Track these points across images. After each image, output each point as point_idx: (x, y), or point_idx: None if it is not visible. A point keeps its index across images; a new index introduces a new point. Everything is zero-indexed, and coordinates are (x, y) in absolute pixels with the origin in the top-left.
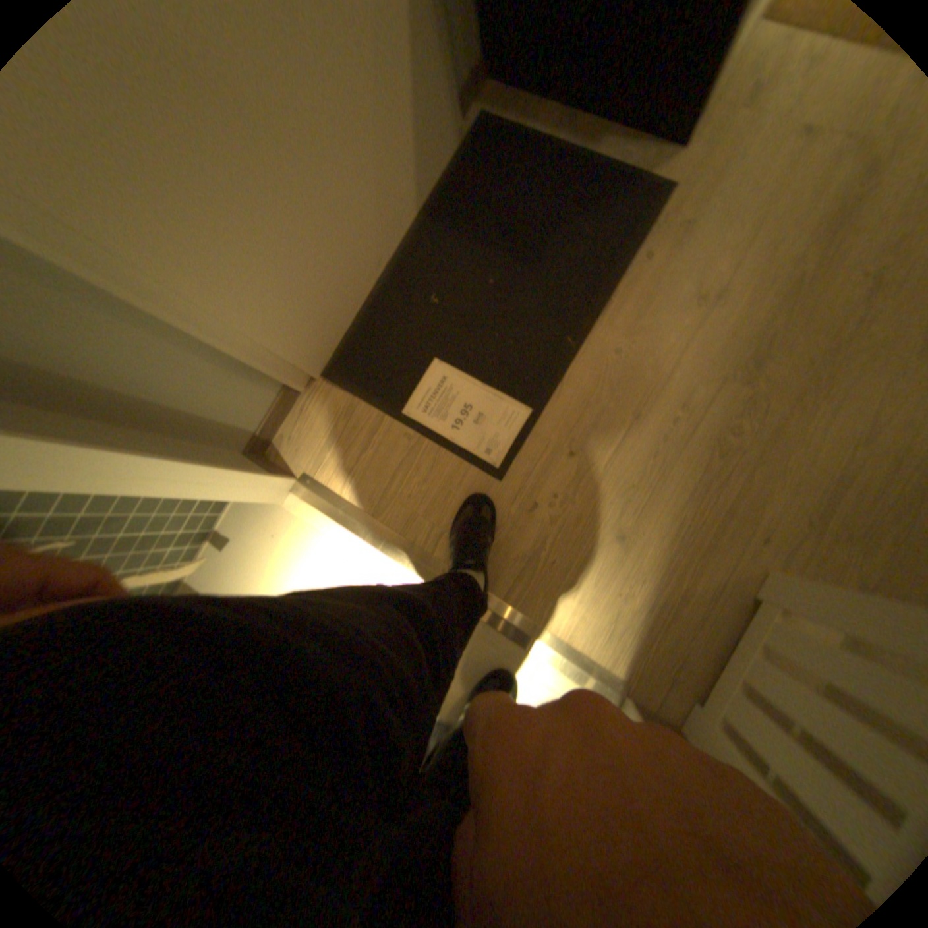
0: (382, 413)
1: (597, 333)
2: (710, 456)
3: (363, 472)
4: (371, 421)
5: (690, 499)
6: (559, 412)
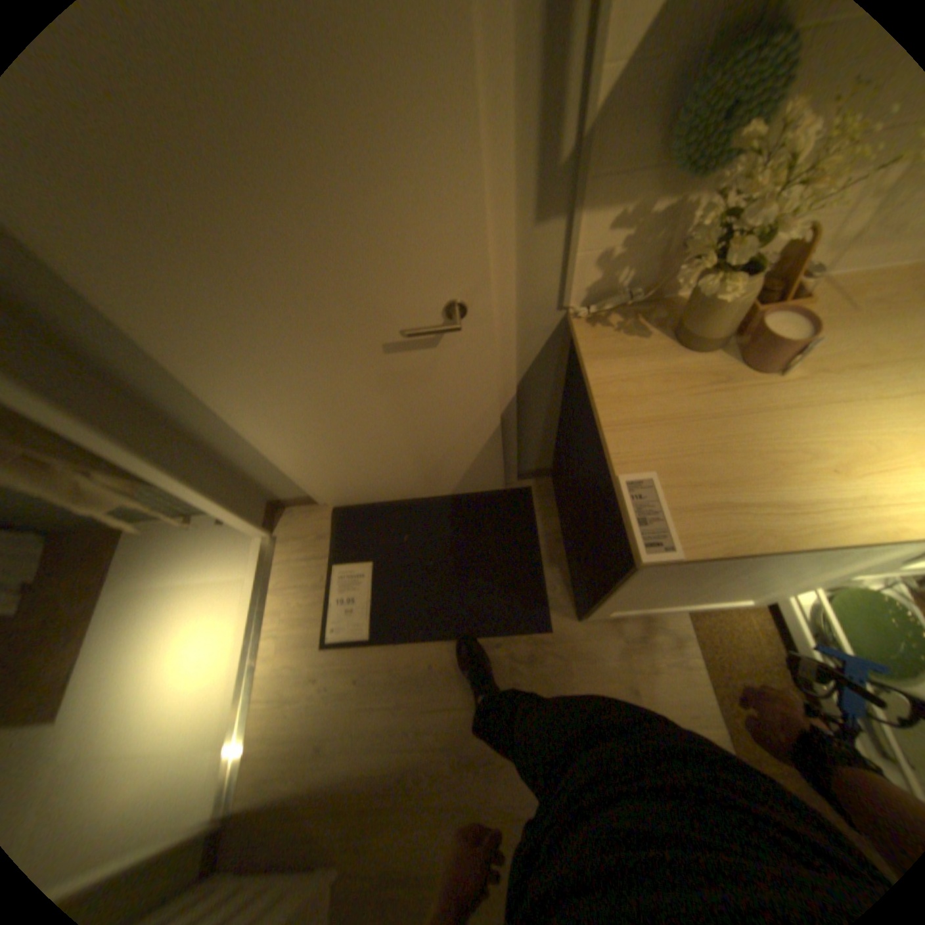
0: (330, 556)
1: (435, 647)
2: (394, 774)
3: (292, 568)
4: (323, 553)
5: (361, 779)
6: (377, 658)
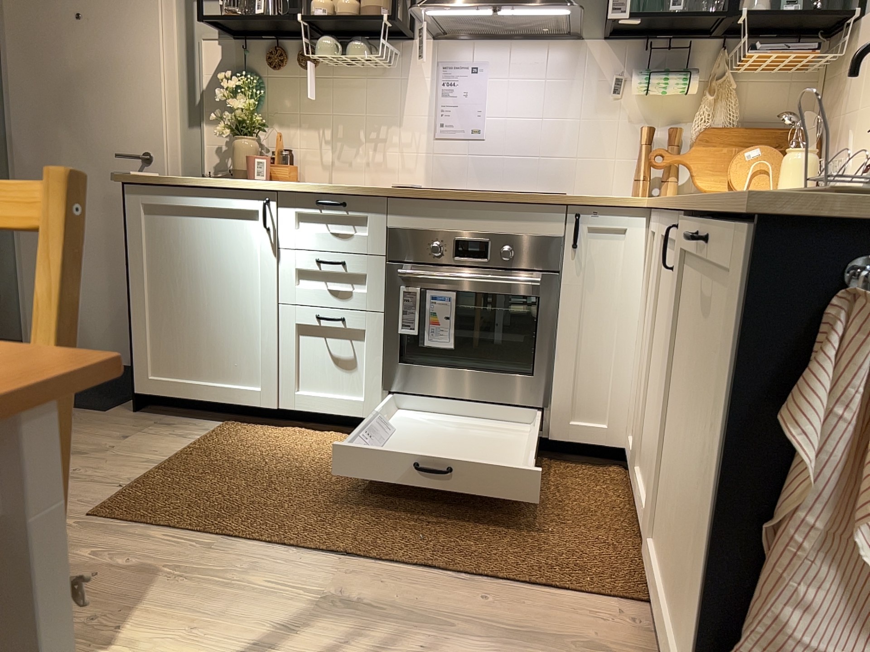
0: None
1: None
2: None
3: None
4: None
5: None
6: None
